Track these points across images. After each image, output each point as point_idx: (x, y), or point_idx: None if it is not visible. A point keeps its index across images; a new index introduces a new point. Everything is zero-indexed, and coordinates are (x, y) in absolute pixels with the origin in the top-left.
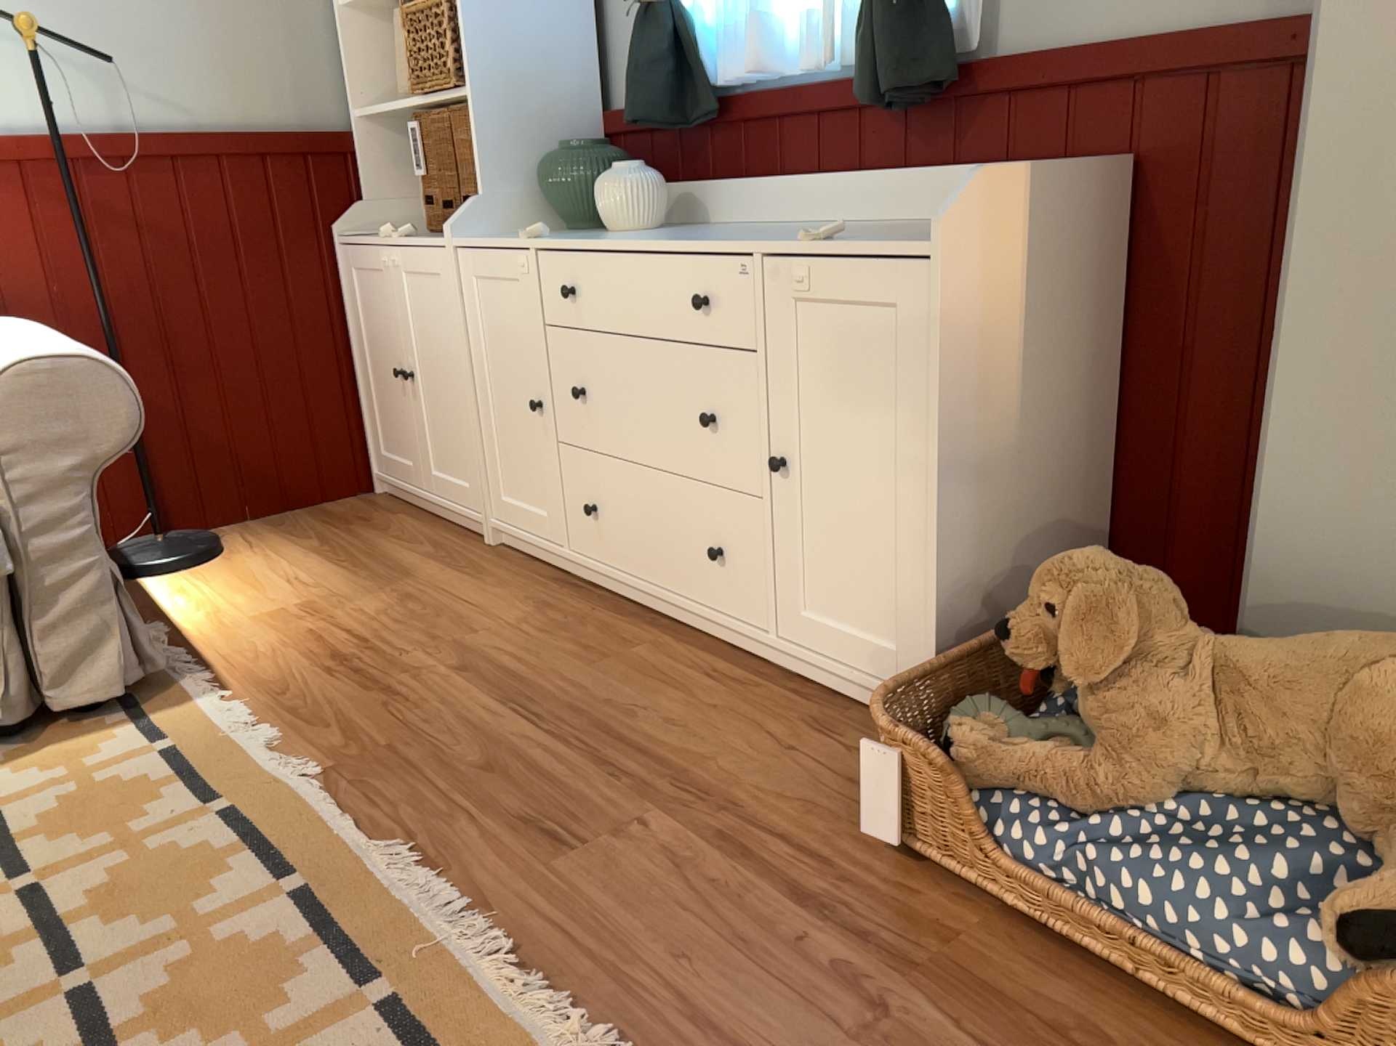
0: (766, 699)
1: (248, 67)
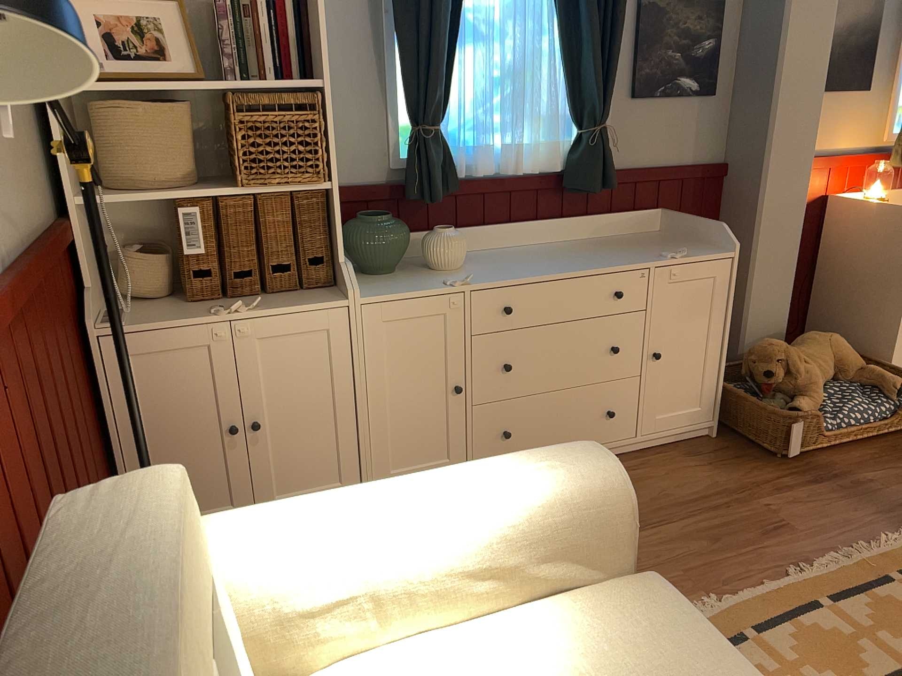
0: (662, 460)
1: (18, 157)
